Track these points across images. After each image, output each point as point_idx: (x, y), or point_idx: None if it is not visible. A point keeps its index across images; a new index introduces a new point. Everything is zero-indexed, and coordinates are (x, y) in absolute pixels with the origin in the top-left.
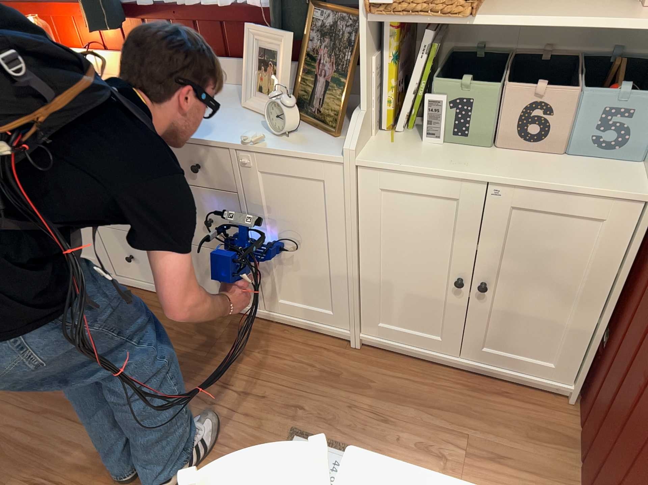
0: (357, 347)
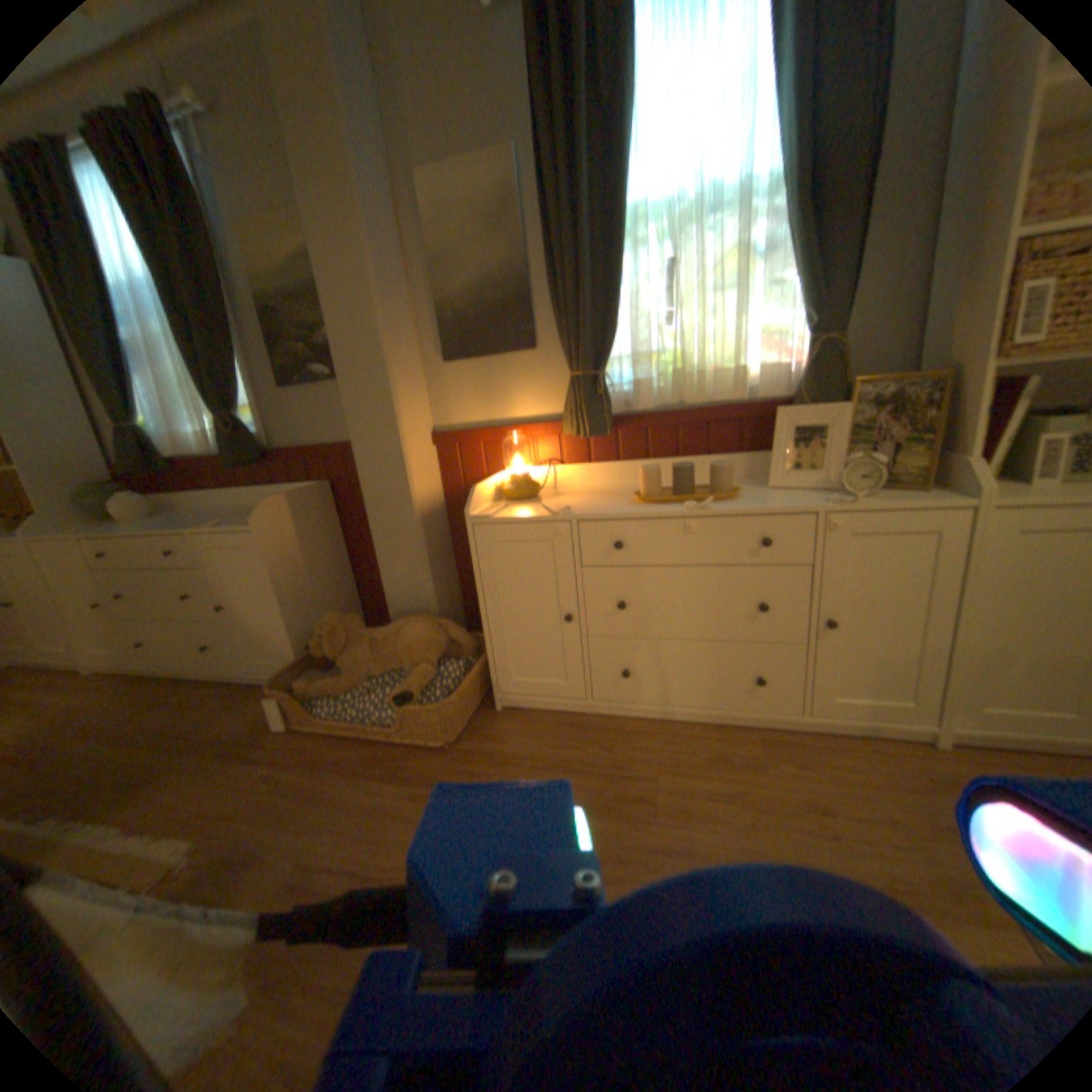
0: (946, 752)
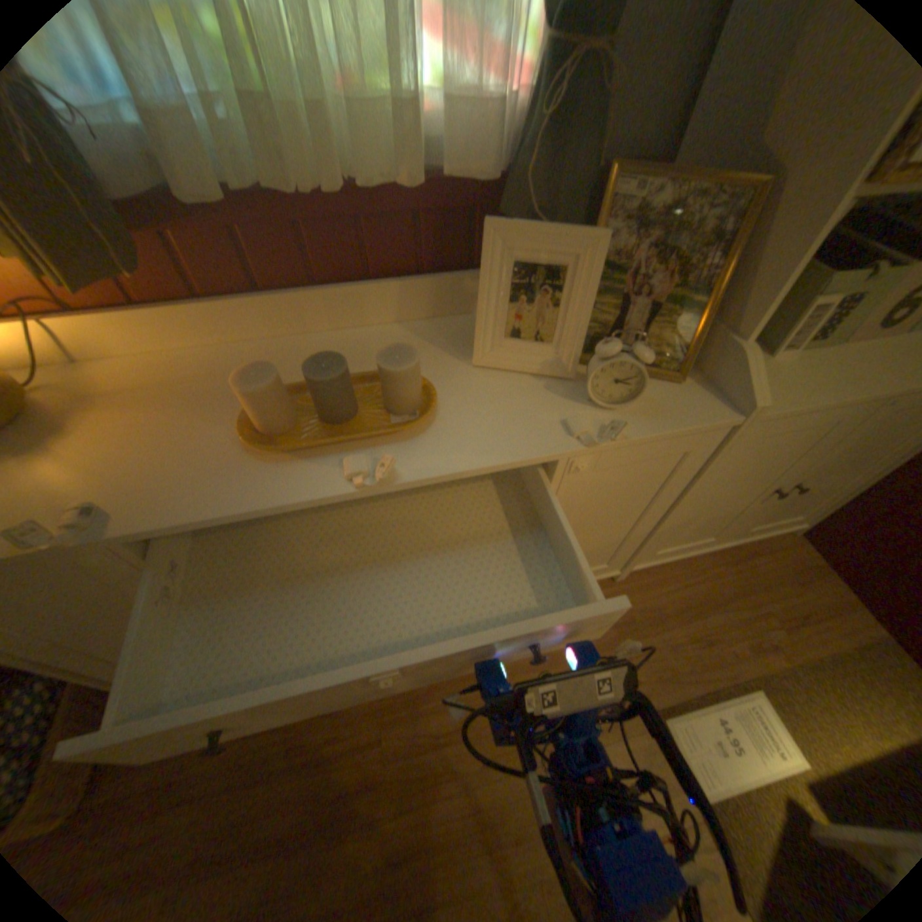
0: (621, 581)
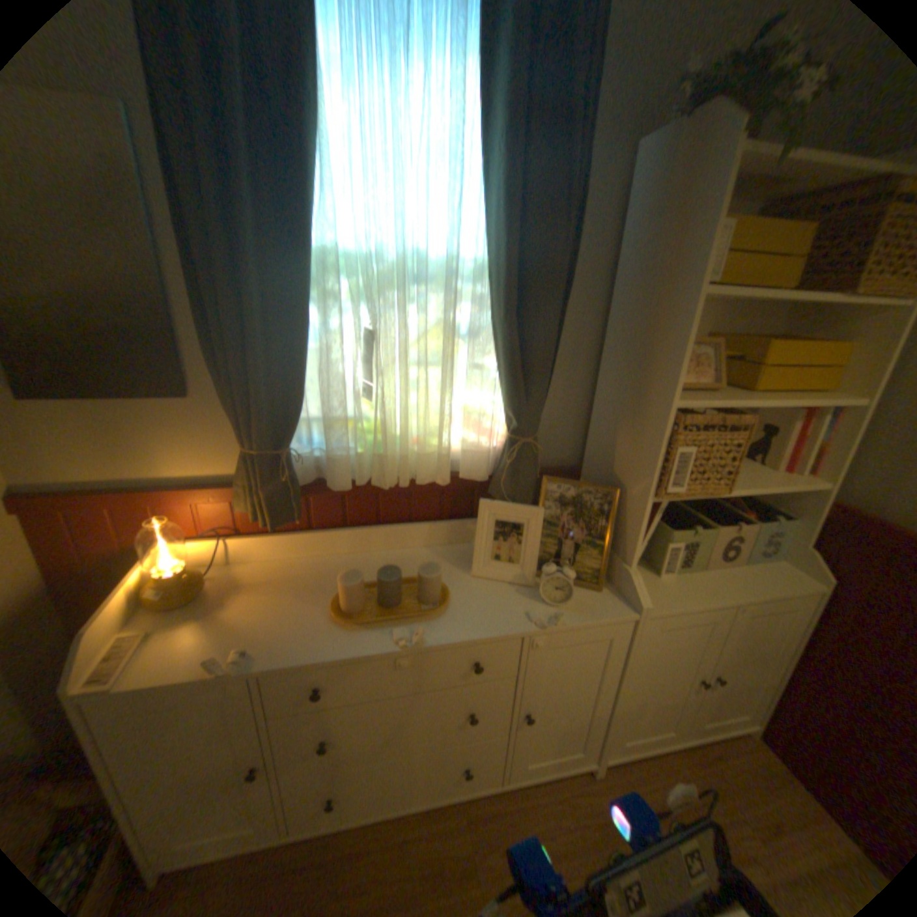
0: (601, 779)
